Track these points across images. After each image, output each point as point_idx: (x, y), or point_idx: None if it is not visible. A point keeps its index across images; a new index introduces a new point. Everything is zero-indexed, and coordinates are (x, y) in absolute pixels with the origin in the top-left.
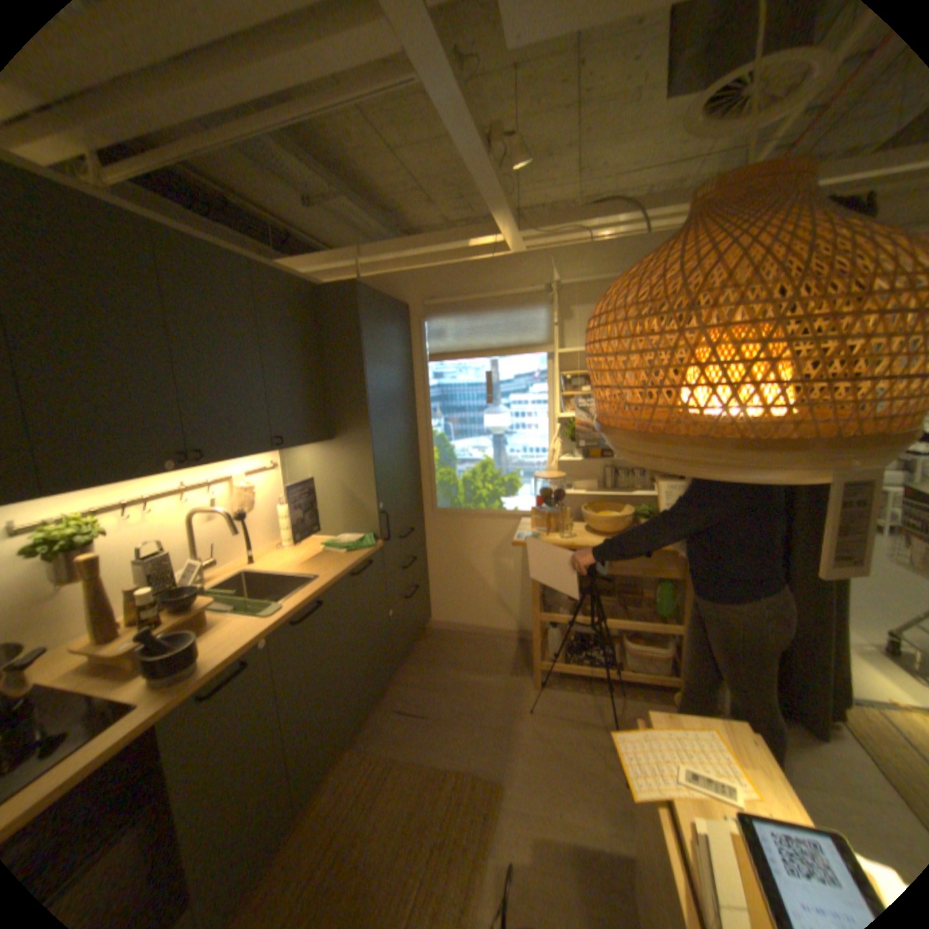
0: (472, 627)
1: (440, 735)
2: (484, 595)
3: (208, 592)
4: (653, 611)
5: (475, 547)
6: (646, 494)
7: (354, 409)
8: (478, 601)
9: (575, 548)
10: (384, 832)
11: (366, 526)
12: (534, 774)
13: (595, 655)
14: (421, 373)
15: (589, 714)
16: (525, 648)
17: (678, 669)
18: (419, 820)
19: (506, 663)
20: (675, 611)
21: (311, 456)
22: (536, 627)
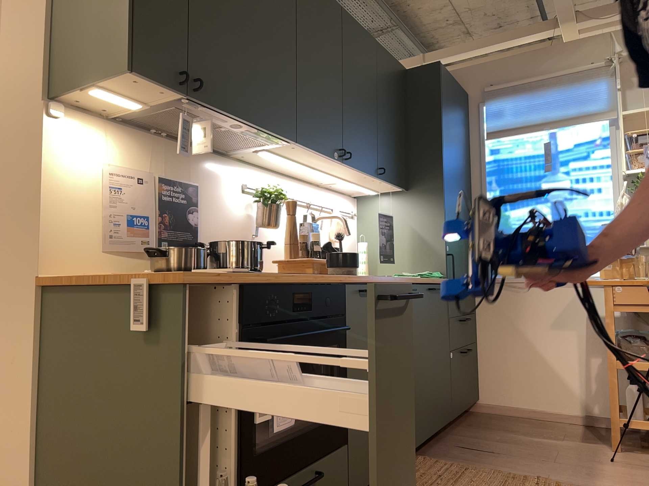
0: (527, 408)
1: (512, 460)
2: (543, 371)
3: None
4: None
5: (531, 318)
6: None
7: (431, 161)
8: (534, 378)
9: None
10: None
11: (434, 265)
12: None
13: None
14: (477, 151)
15: None
16: (594, 429)
17: None
18: None
19: (575, 435)
20: None
21: (387, 205)
22: (613, 373)
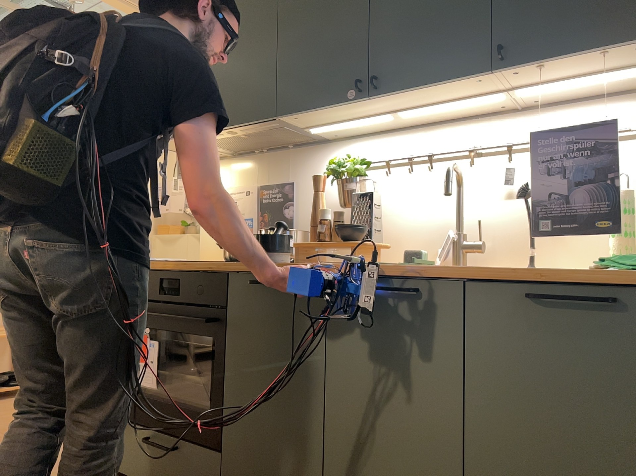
0: None
1: None
2: None
3: (430, 263)
4: None
5: None
6: None
7: None
8: None
9: None
10: None
11: None
12: None
13: None
14: None
15: None
16: None
17: None
18: None
19: None
20: None
21: None
22: None
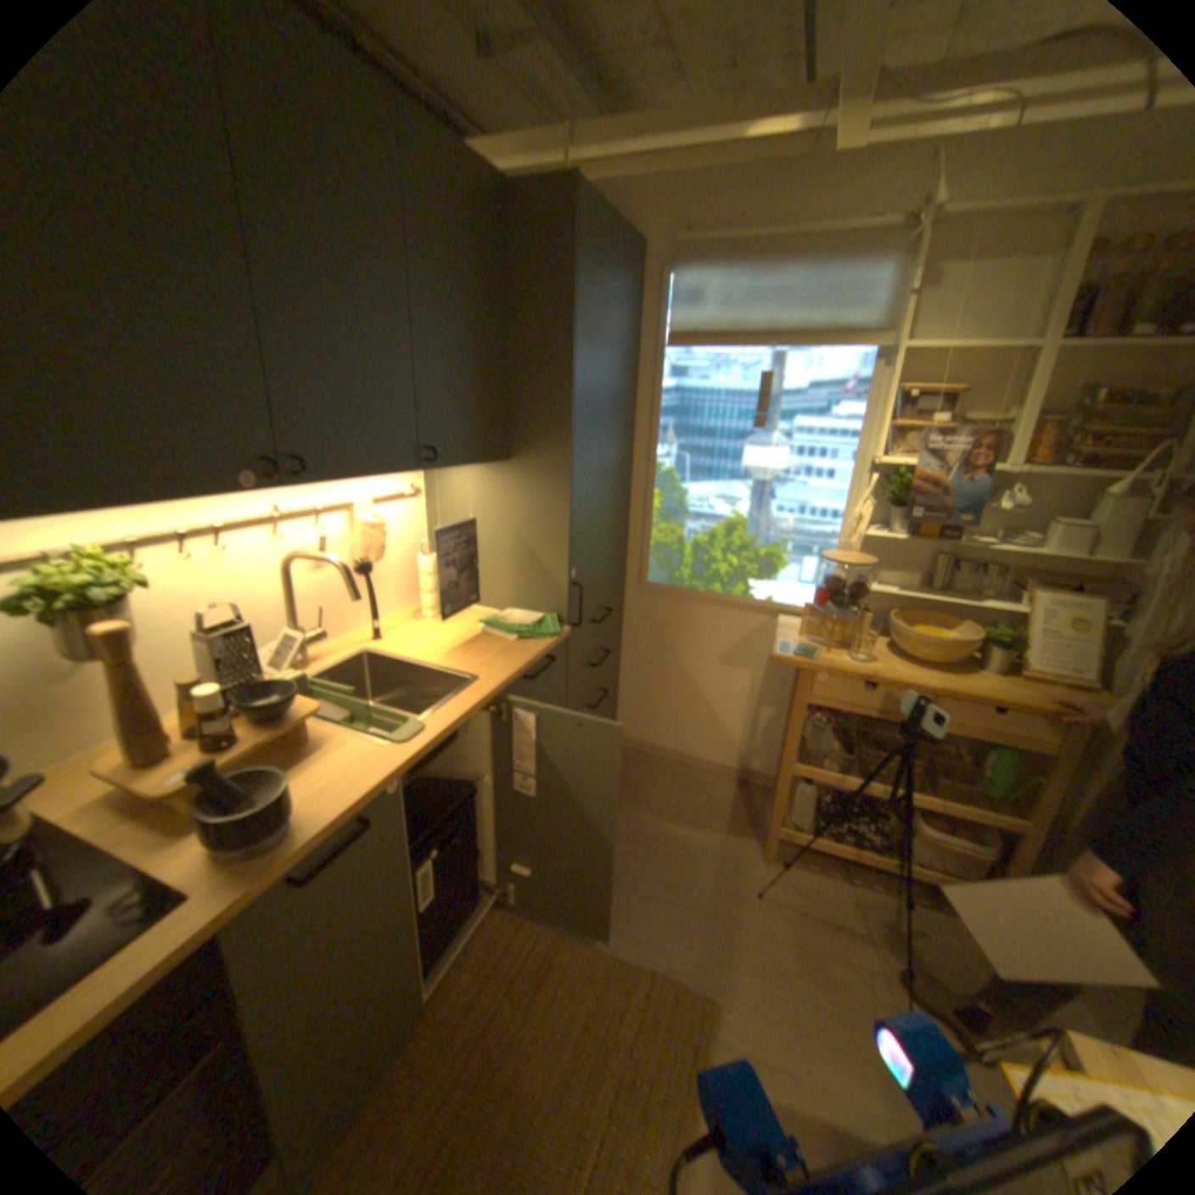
0: (673, 753)
1: (628, 909)
2: (699, 714)
3: (313, 684)
4: (985, 792)
5: (695, 647)
6: (1007, 608)
7: (550, 413)
8: (687, 721)
9: (872, 679)
10: (550, 1049)
11: (548, 603)
12: (768, 997)
13: (865, 831)
14: (651, 366)
15: (847, 915)
16: (748, 795)
17: (992, 872)
18: (601, 1040)
19: (722, 815)
20: (1018, 795)
21: (473, 484)
22: (786, 783)
